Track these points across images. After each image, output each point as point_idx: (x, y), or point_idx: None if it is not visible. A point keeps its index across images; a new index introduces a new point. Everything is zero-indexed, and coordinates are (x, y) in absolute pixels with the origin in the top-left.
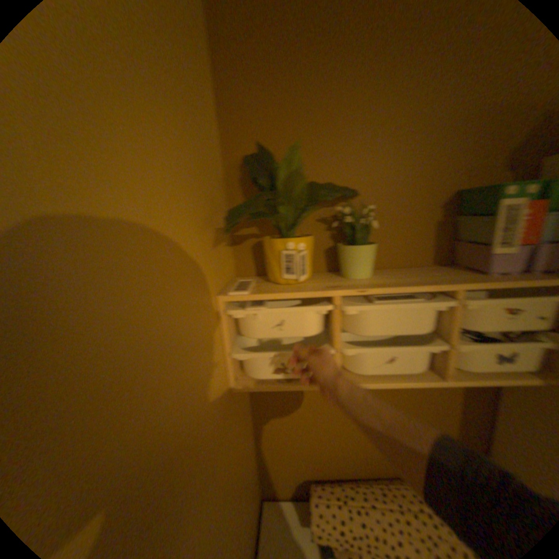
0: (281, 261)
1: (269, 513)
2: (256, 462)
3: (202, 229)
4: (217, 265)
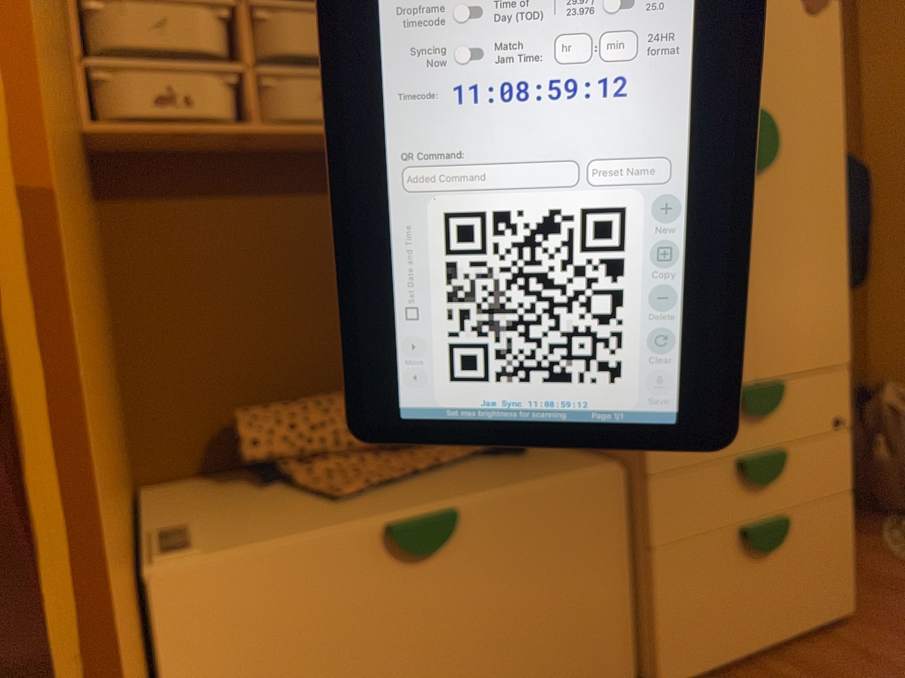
0: None
1: (157, 492)
2: (121, 400)
3: None
4: None
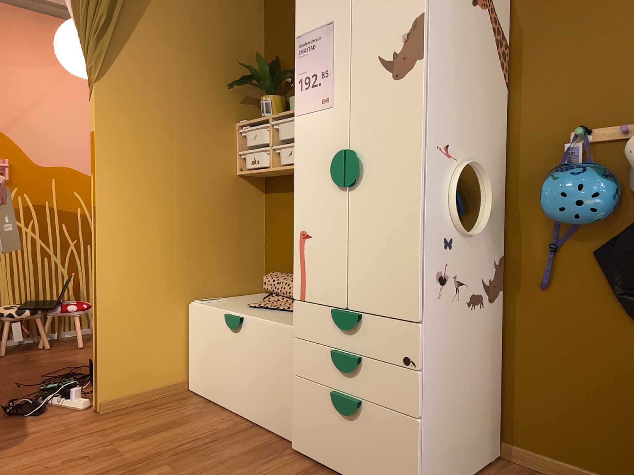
0: (262, 108)
1: (260, 294)
2: (263, 261)
3: (231, 93)
4: (241, 112)
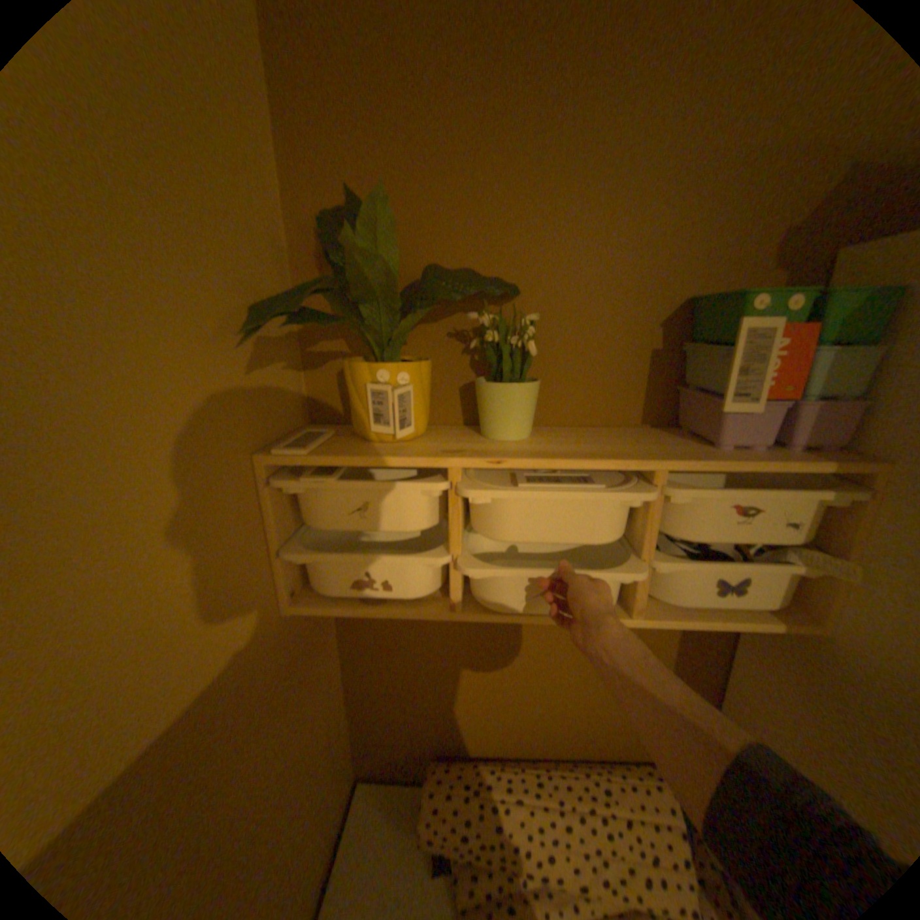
0: (368, 401)
1: (363, 801)
2: (347, 723)
3: (215, 337)
4: (257, 402)
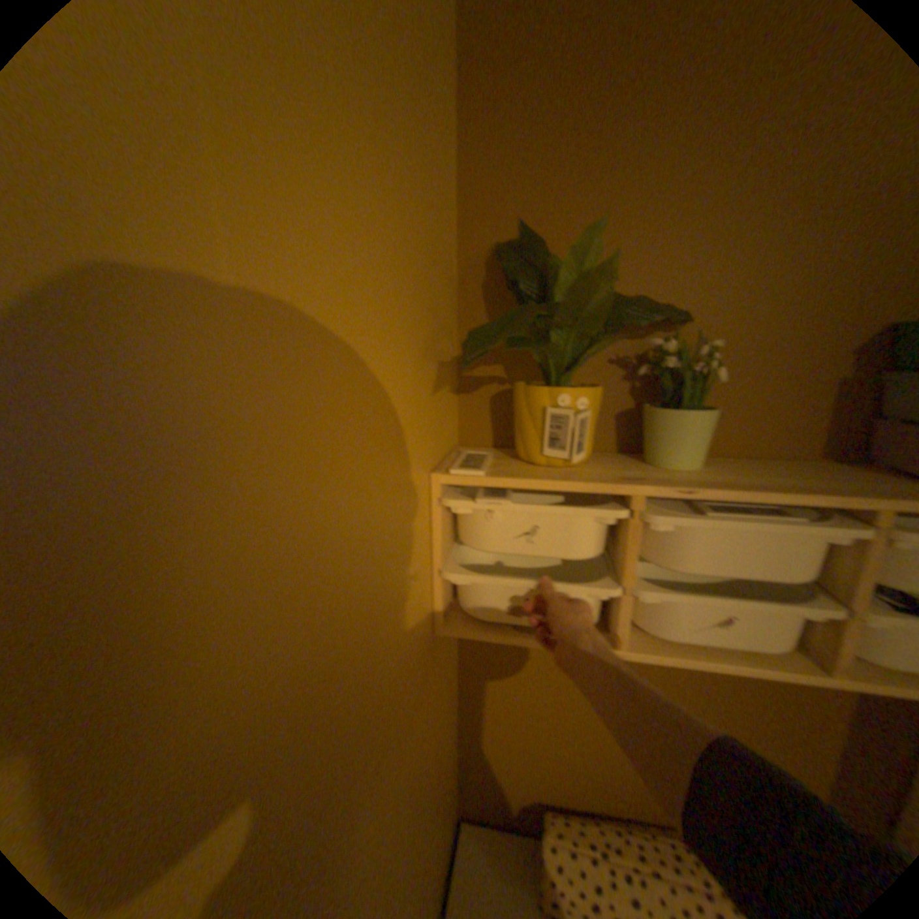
0: (543, 425)
1: (471, 845)
2: (457, 756)
3: (422, 360)
4: (435, 423)
